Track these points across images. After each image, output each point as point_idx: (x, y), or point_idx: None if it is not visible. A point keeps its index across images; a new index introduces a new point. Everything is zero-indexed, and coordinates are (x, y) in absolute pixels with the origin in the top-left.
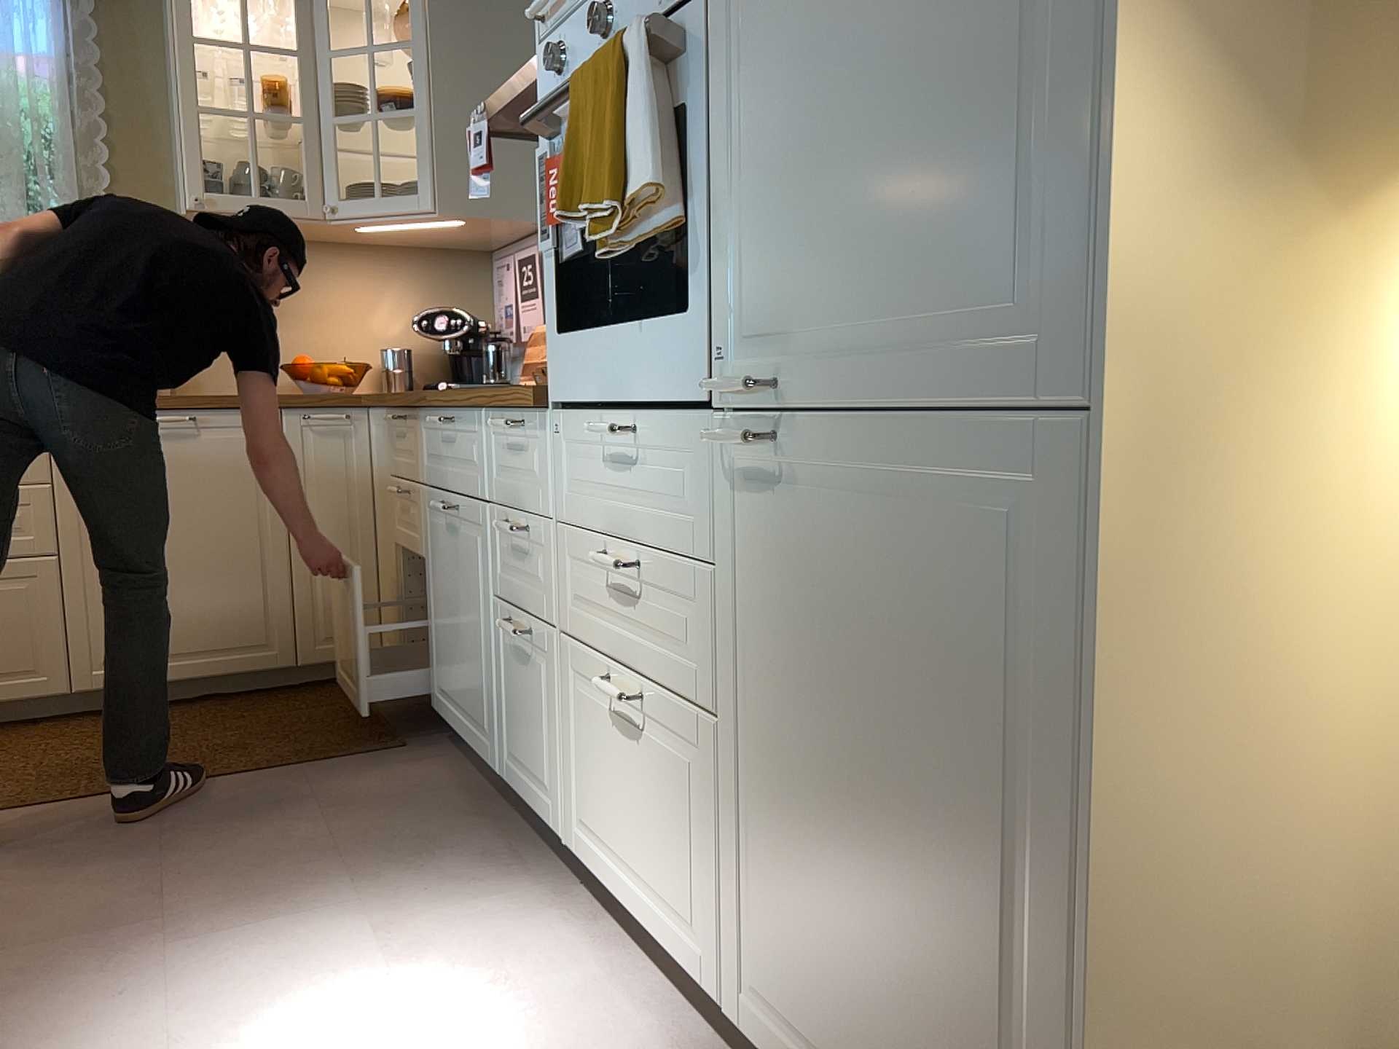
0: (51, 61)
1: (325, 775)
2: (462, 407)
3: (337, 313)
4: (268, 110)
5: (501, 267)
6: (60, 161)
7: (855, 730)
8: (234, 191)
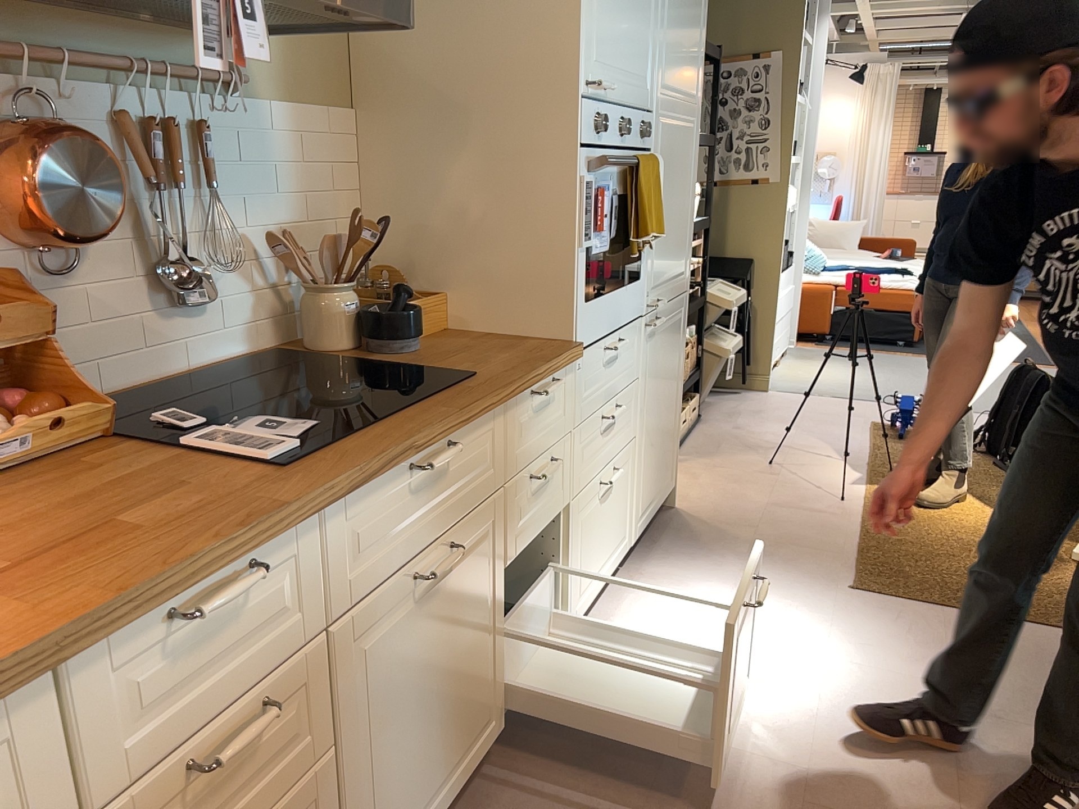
0: None
1: None
2: (492, 409)
3: None
4: None
5: None
6: None
7: (662, 392)
8: None
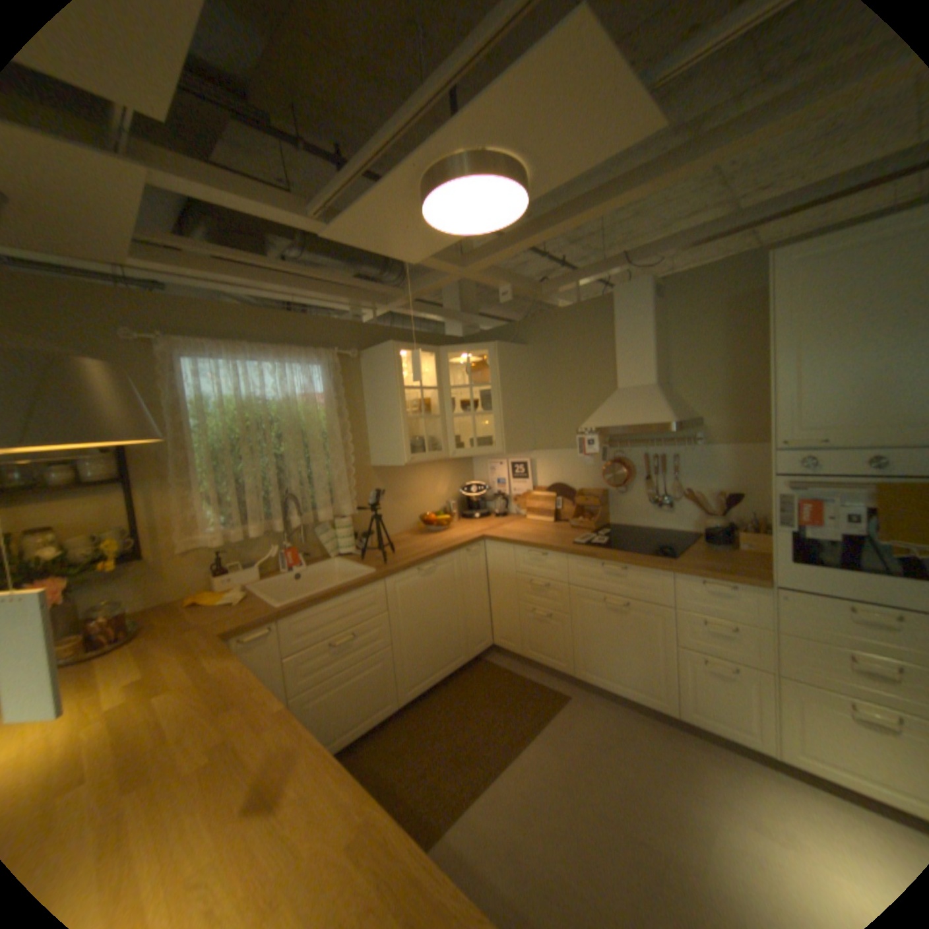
0: (323, 398)
1: (567, 727)
2: (652, 569)
3: (425, 490)
4: (422, 414)
5: (493, 464)
6: (331, 445)
7: None
8: (411, 450)
